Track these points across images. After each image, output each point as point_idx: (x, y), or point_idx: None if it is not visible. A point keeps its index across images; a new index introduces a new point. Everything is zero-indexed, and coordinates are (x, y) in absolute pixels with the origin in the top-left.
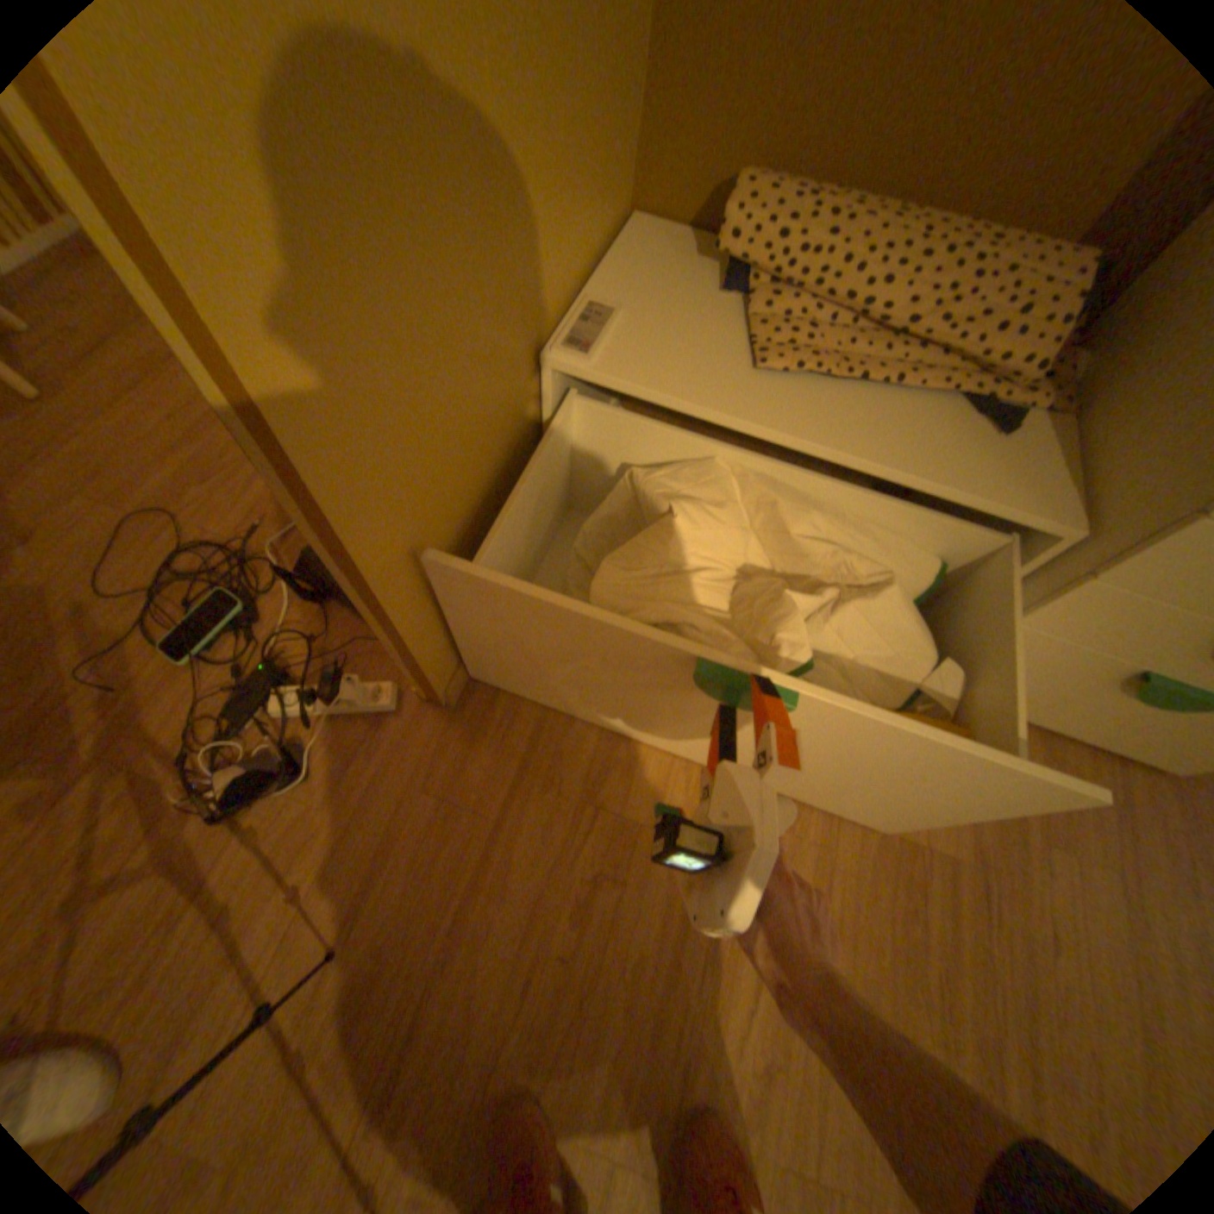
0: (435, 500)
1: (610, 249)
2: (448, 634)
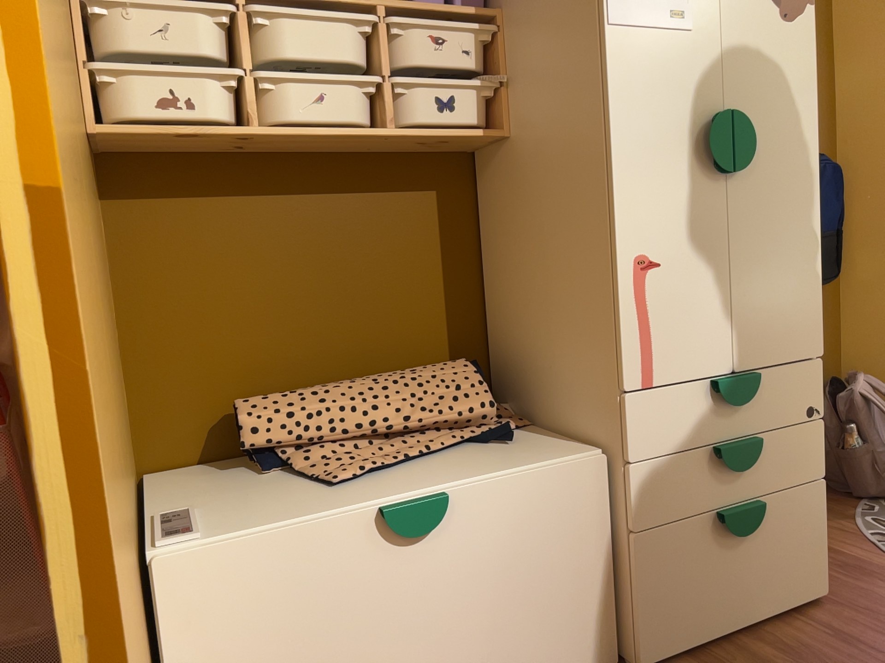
0: None
1: (147, 494)
2: None
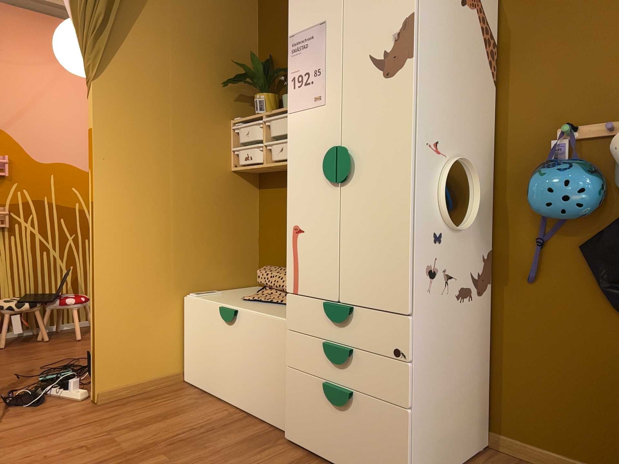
0: (126, 303)
1: (236, 289)
2: (112, 364)
